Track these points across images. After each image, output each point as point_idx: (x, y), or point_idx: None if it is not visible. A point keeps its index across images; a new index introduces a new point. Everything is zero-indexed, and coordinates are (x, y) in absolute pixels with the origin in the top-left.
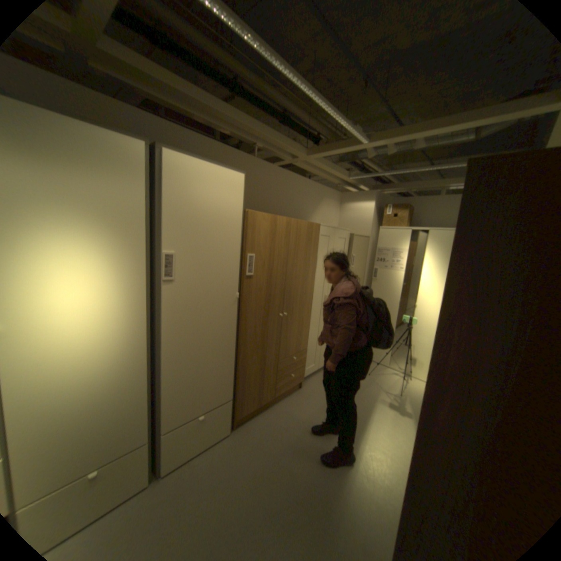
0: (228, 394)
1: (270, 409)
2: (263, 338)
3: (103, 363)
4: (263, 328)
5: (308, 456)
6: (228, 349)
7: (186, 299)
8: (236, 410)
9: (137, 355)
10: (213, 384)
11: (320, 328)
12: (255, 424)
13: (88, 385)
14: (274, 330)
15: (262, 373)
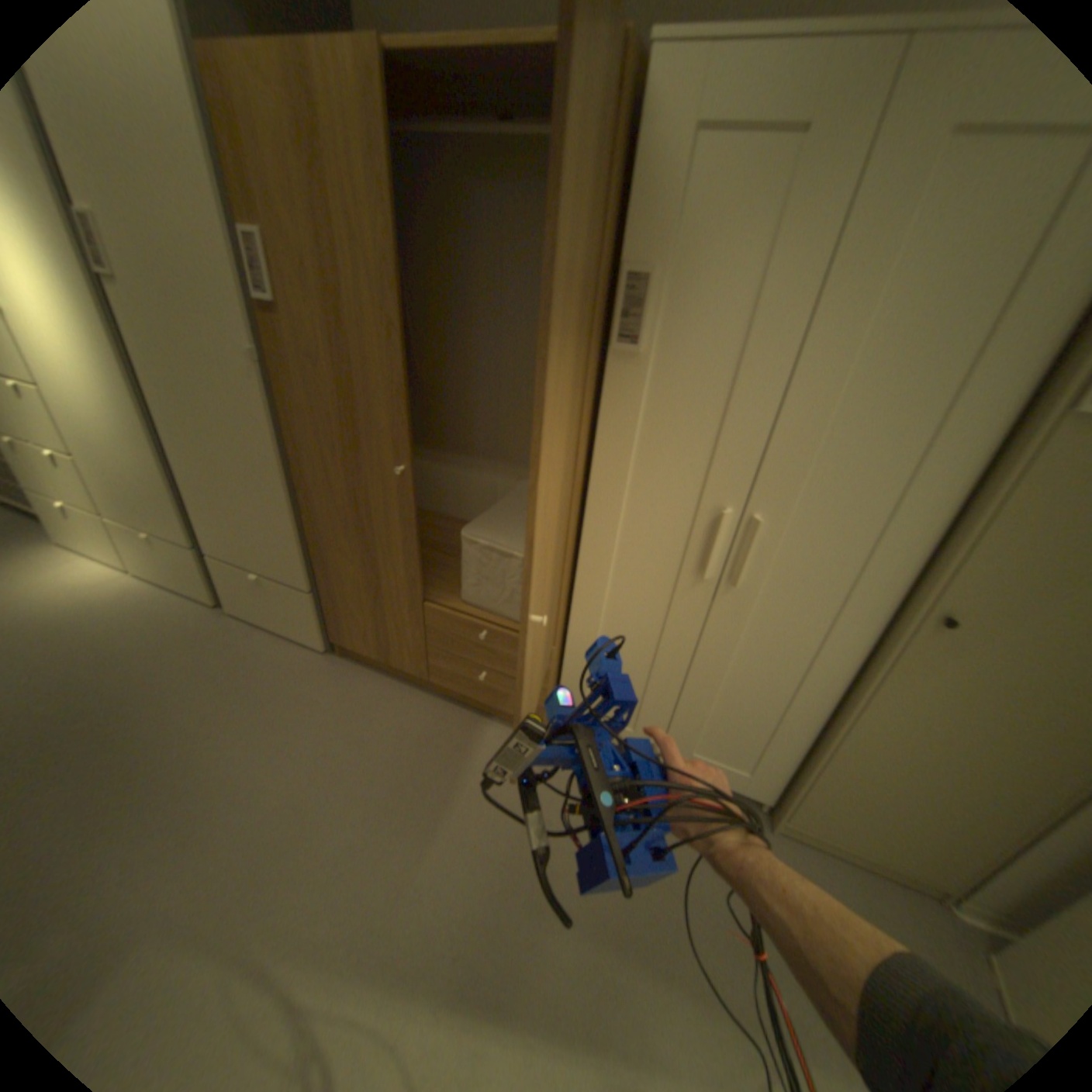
0: (300, 577)
1: (423, 694)
2: (359, 508)
3: (101, 397)
4: (355, 480)
5: (274, 811)
6: (271, 482)
7: (155, 328)
8: (329, 622)
9: (130, 405)
10: (263, 534)
11: (682, 633)
12: (365, 683)
13: (101, 420)
14: (394, 505)
15: (378, 594)
